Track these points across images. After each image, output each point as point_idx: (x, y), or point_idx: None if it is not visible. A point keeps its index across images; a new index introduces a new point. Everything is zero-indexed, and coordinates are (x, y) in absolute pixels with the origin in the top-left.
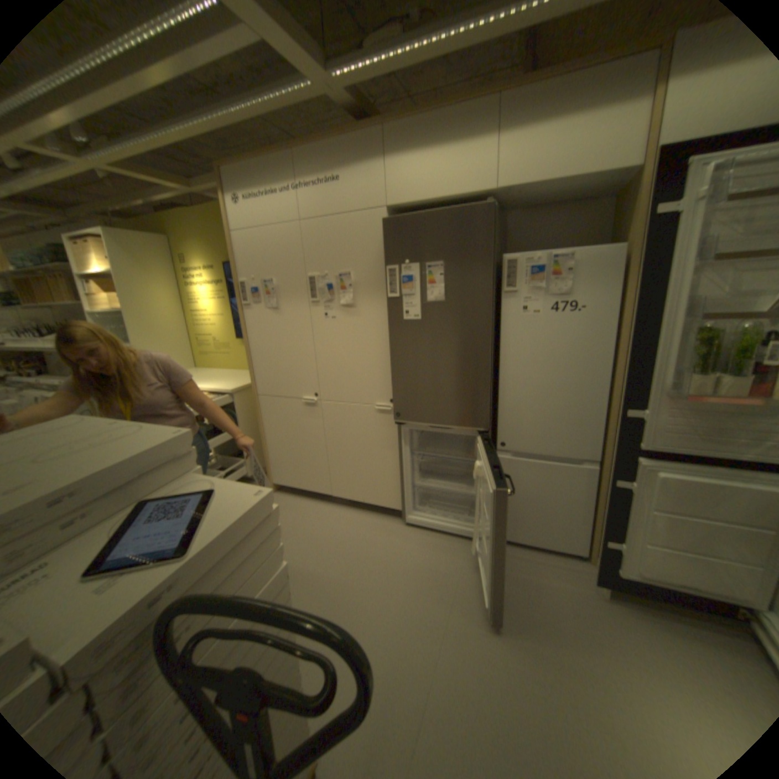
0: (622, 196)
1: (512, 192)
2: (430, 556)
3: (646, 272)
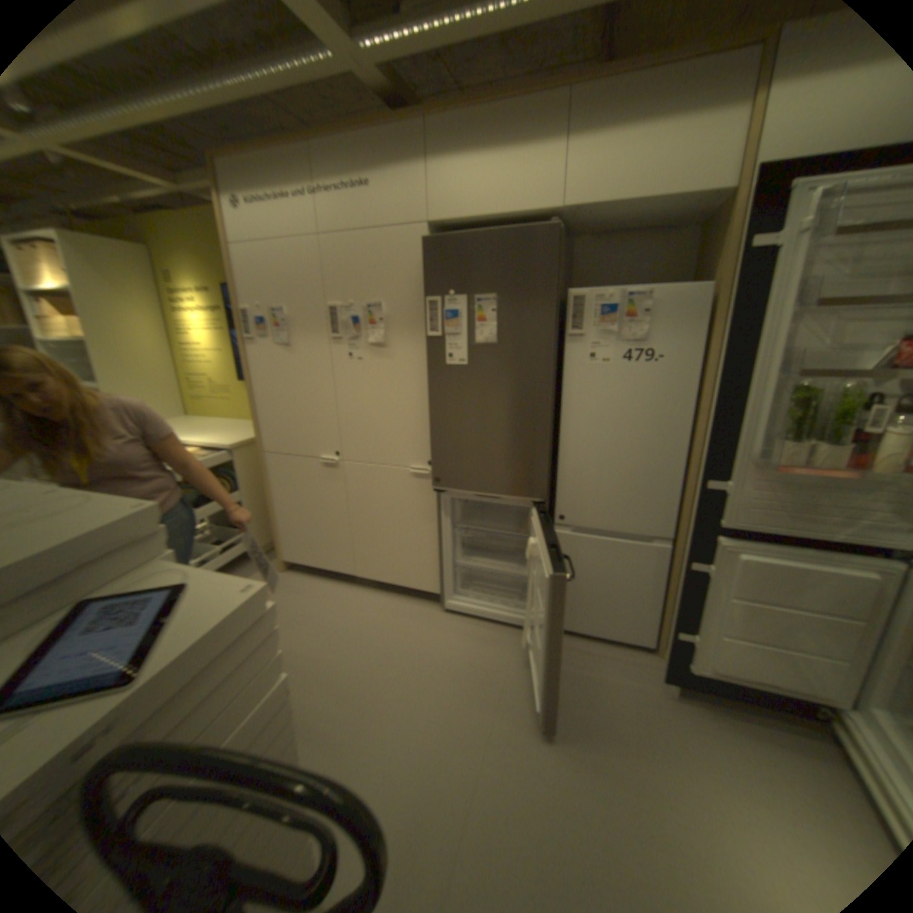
0: (710, 226)
1: (582, 212)
2: (474, 649)
3: (736, 317)
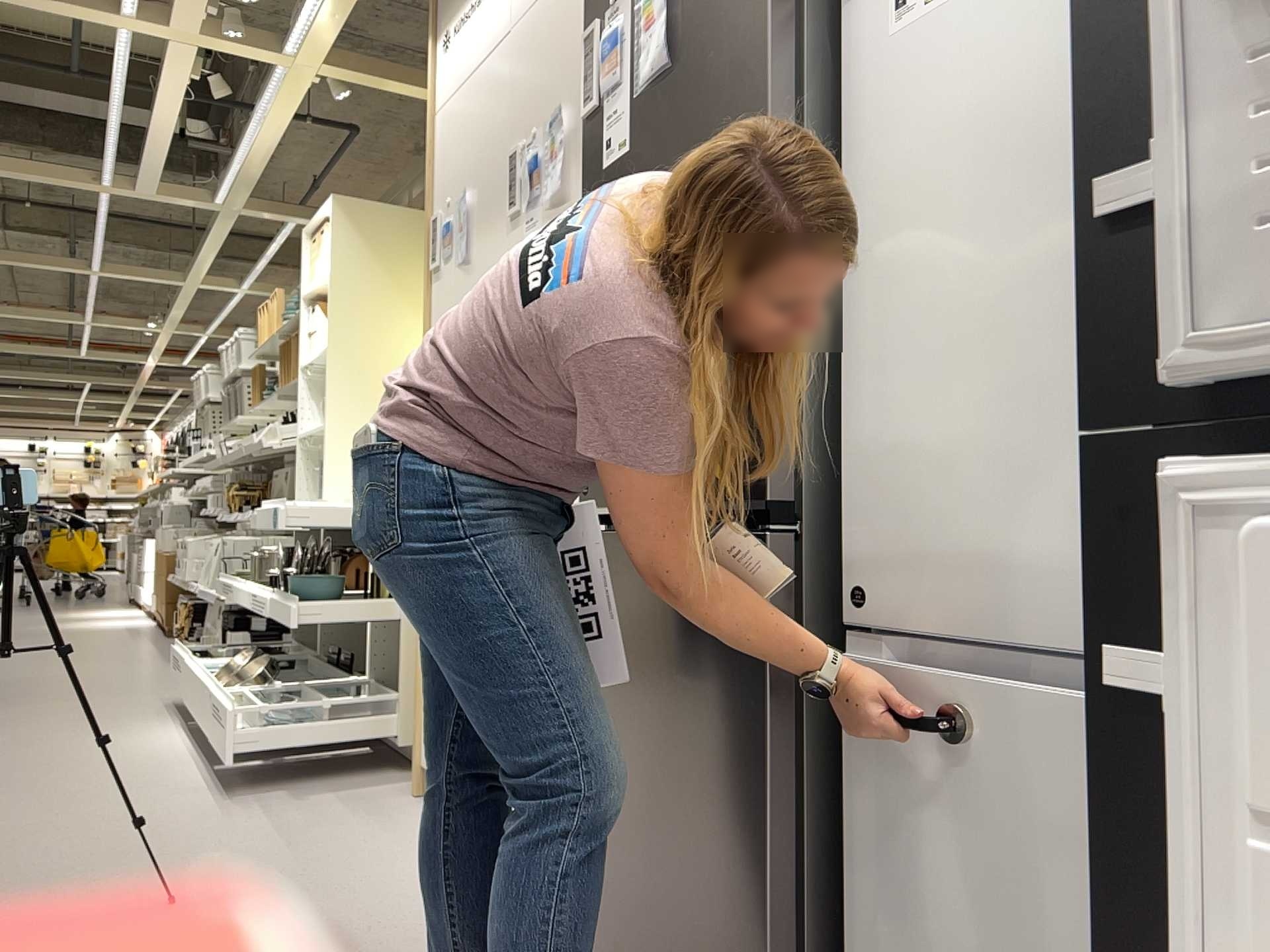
0: None
1: None
2: None
3: None
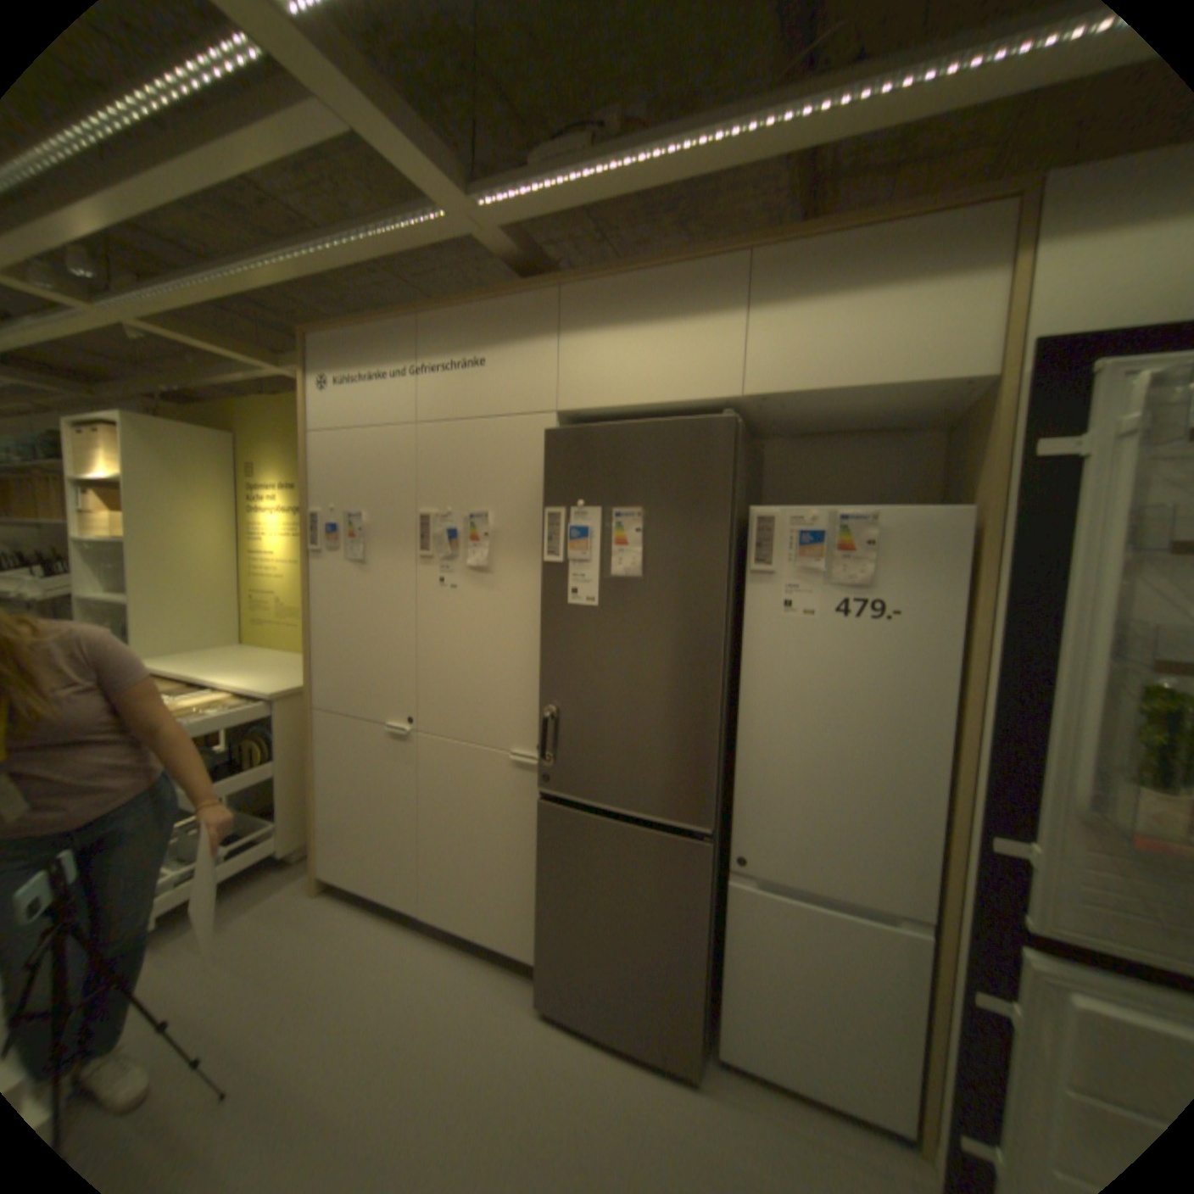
0: (961, 429)
1: (771, 404)
2: (581, 1095)
3: (1018, 560)
